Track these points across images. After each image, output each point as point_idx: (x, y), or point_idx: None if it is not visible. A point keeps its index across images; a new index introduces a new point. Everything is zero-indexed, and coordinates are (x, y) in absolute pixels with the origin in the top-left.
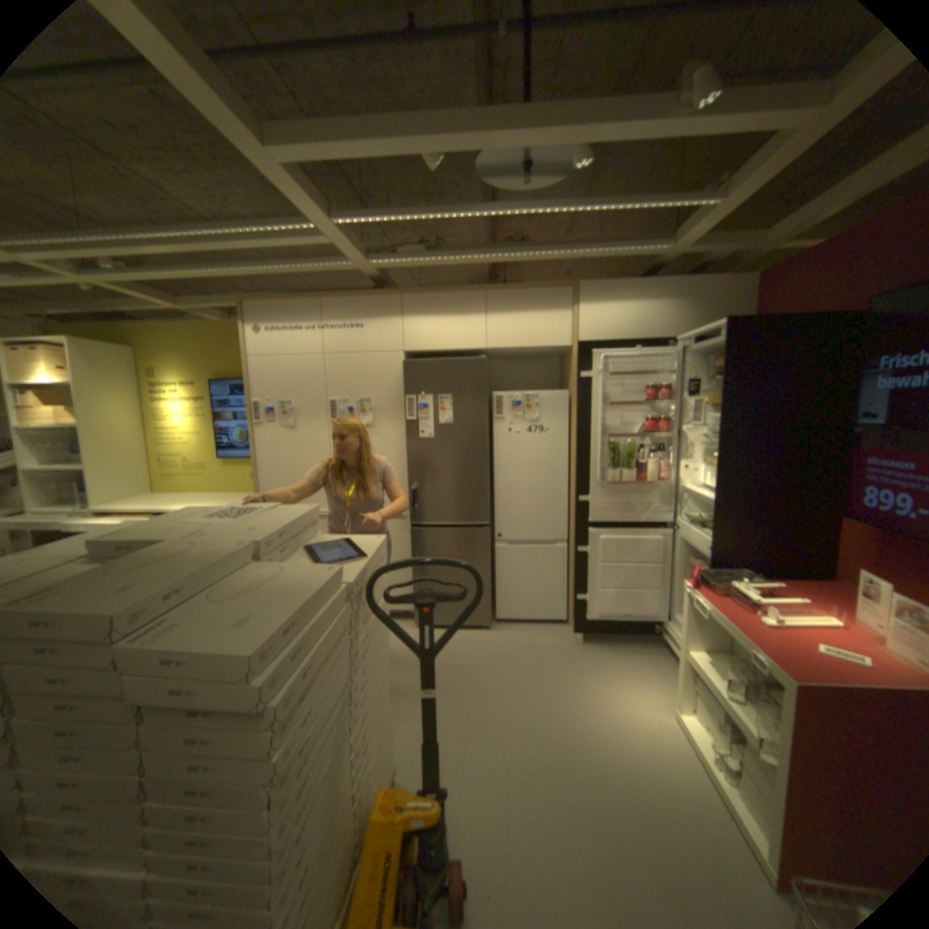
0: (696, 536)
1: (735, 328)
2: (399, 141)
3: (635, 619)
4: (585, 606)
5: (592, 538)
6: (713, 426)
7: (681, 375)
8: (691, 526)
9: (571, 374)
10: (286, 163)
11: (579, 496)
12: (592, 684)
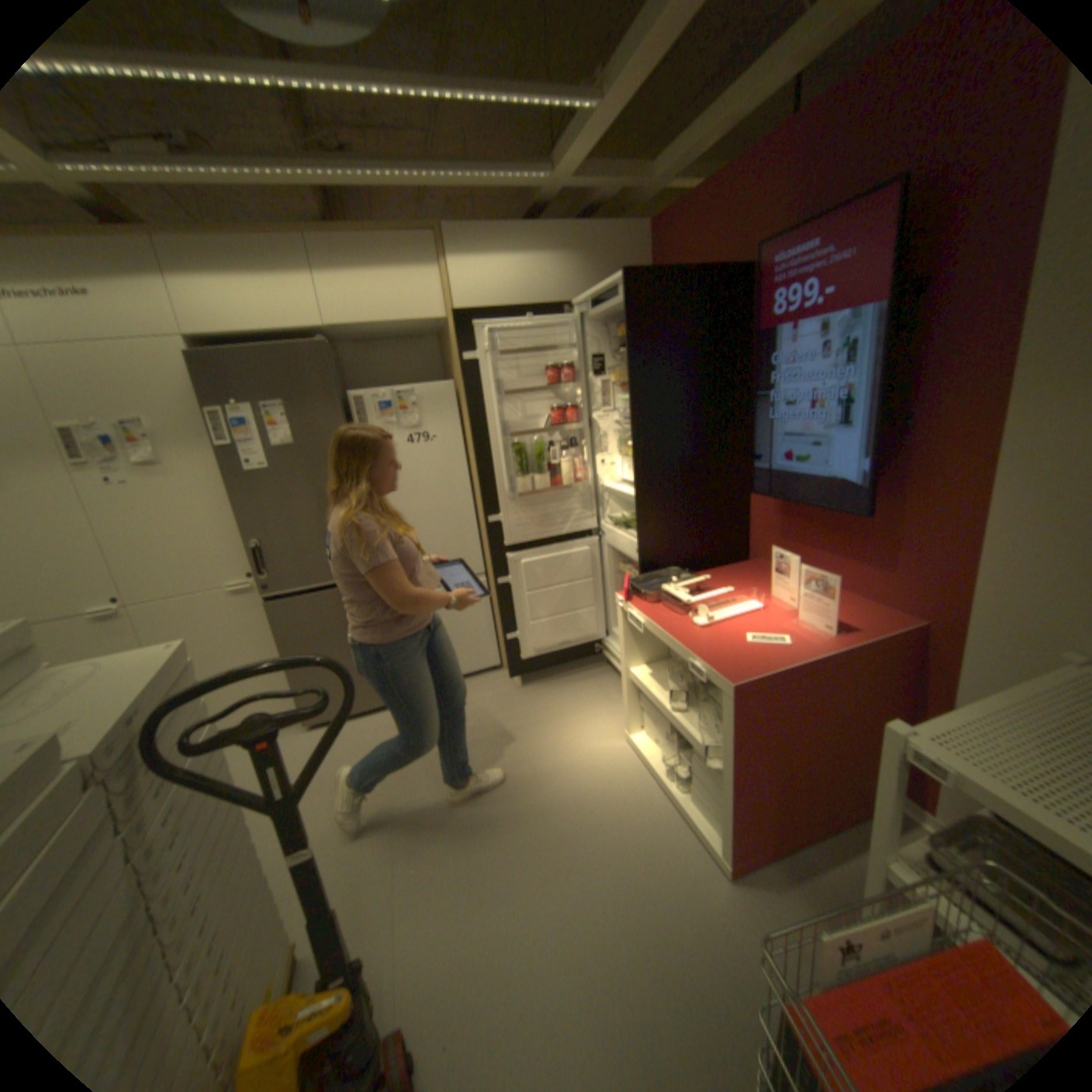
0: (621, 540)
1: (632, 283)
2: None
3: (572, 643)
4: (517, 644)
5: (511, 565)
6: (623, 410)
7: (583, 351)
8: (615, 529)
9: (454, 358)
10: None
11: (489, 516)
12: (536, 731)
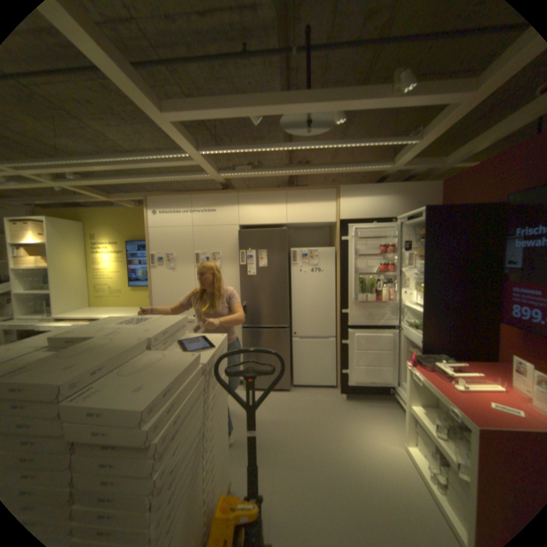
0: (413, 334)
1: (430, 212)
2: (237, 110)
3: (377, 385)
4: (347, 377)
5: (350, 335)
6: (420, 268)
7: (400, 238)
8: (409, 328)
9: (336, 238)
10: (173, 122)
11: (342, 310)
12: (352, 427)
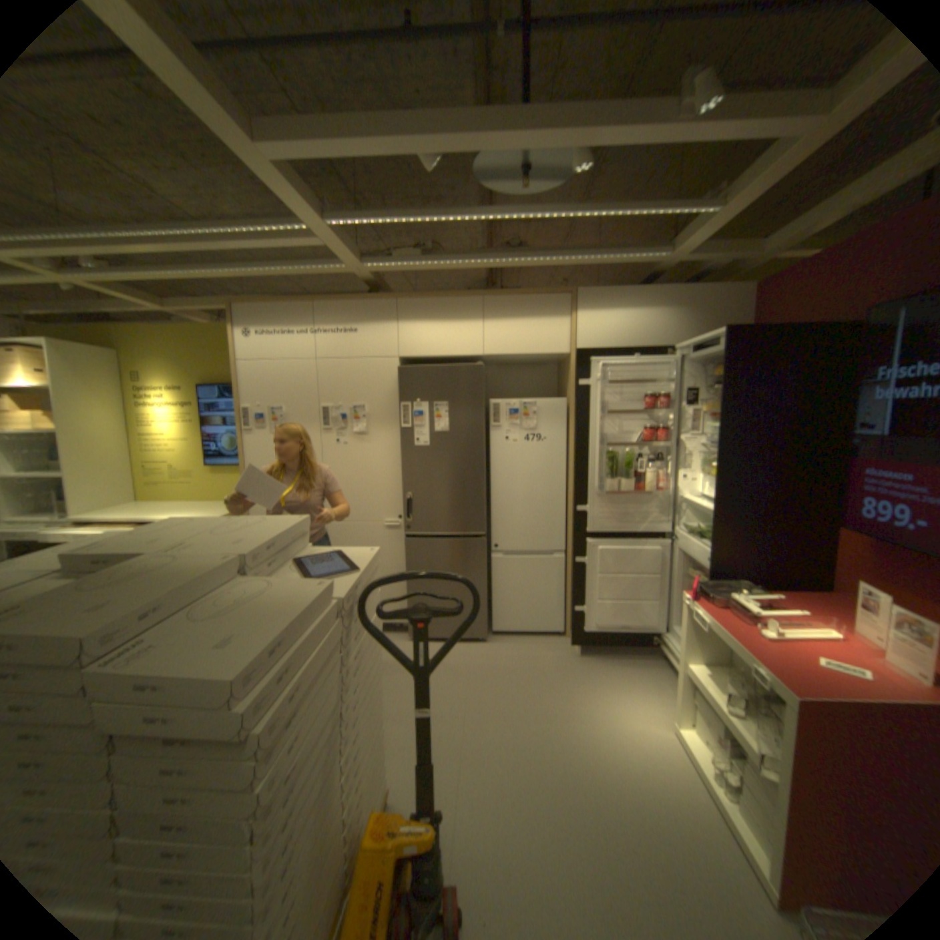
0: (695, 547)
1: (734, 337)
2: (394, 140)
3: (633, 630)
4: (583, 617)
5: (589, 549)
6: (711, 435)
7: (679, 384)
8: (689, 536)
9: (569, 382)
10: (276, 160)
11: (577, 506)
12: (589, 698)
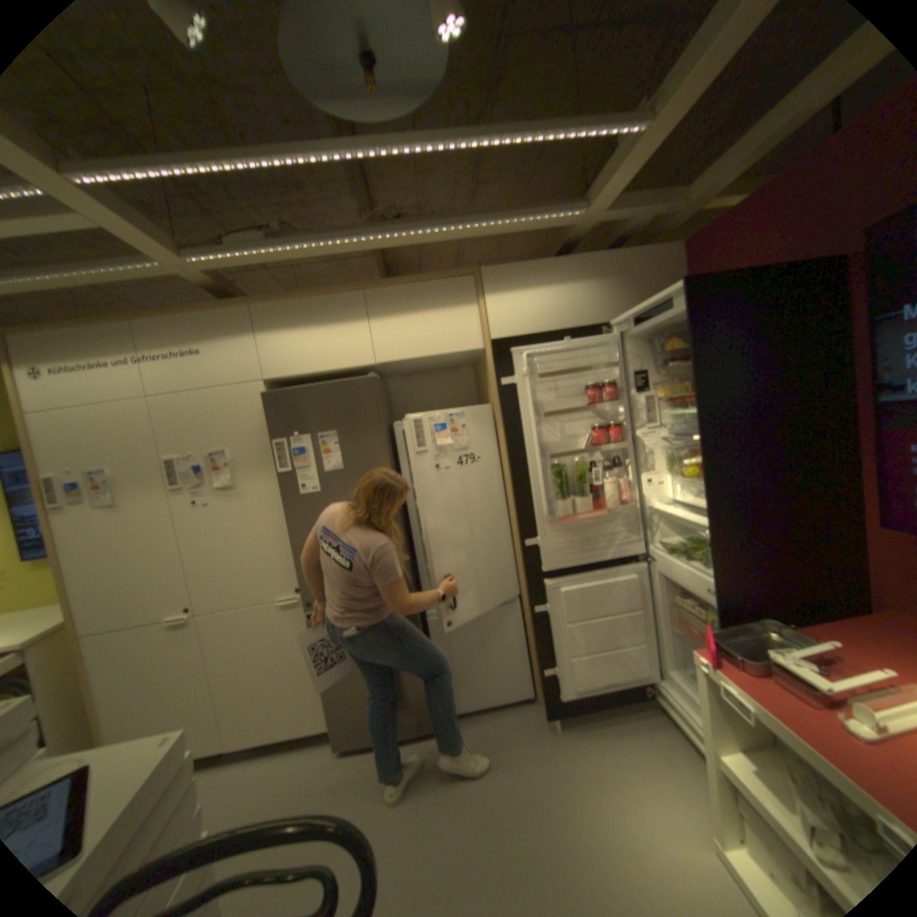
0: (682, 572)
1: (694, 292)
2: None
3: (620, 687)
4: (556, 682)
5: (549, 593)
6: (673, 425)
7: (619, 368)
8: (670, 556)
9: (489, 384)
10: None
11: (524, 537)
12: (586, 808)
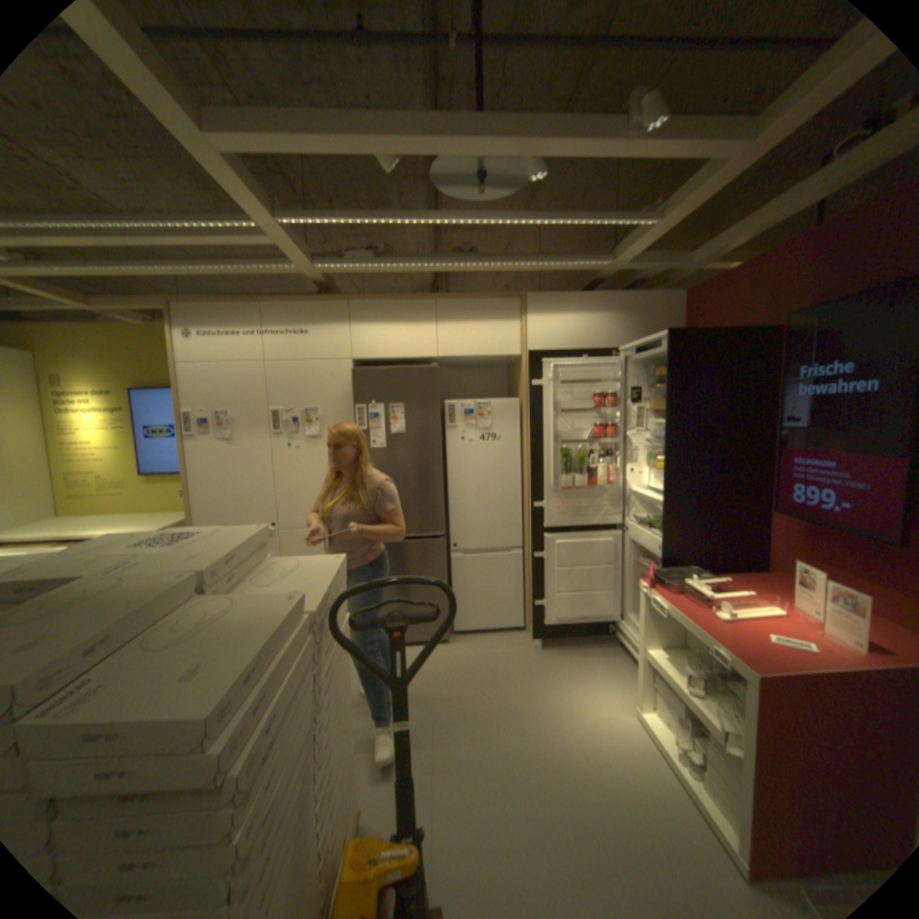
0: (645, 536)
1: (675, 339)
2: (354, 139)
3: (590, 620)
4: (542, 611)
5: (547, 543)
6: (654, 431)
7: (622, 383)
8: (639, 526)
9: (521, 383)
10: (225, 153)
11: (533, 502)
12: (554, 690)
